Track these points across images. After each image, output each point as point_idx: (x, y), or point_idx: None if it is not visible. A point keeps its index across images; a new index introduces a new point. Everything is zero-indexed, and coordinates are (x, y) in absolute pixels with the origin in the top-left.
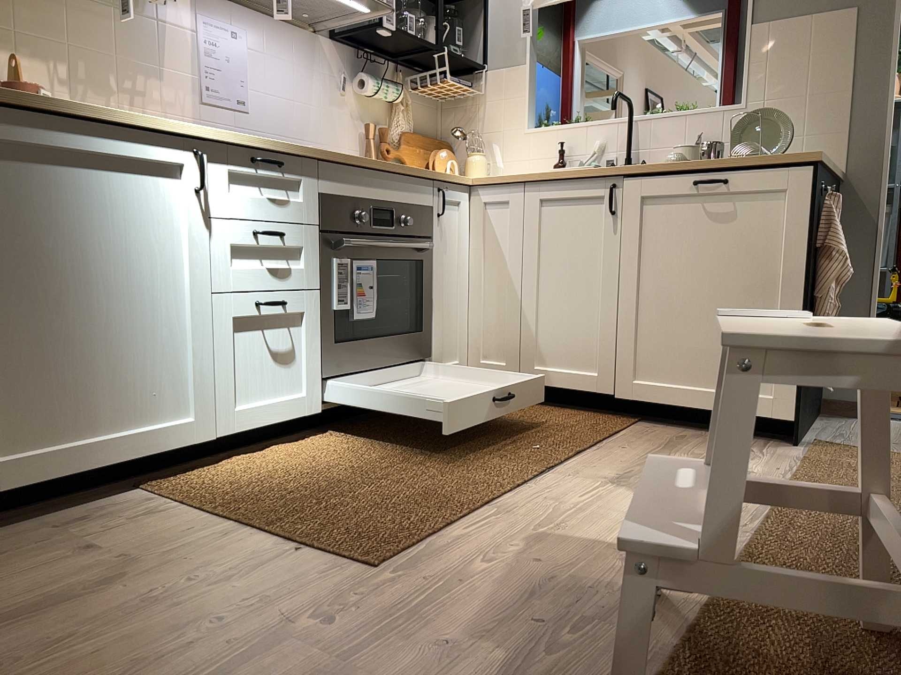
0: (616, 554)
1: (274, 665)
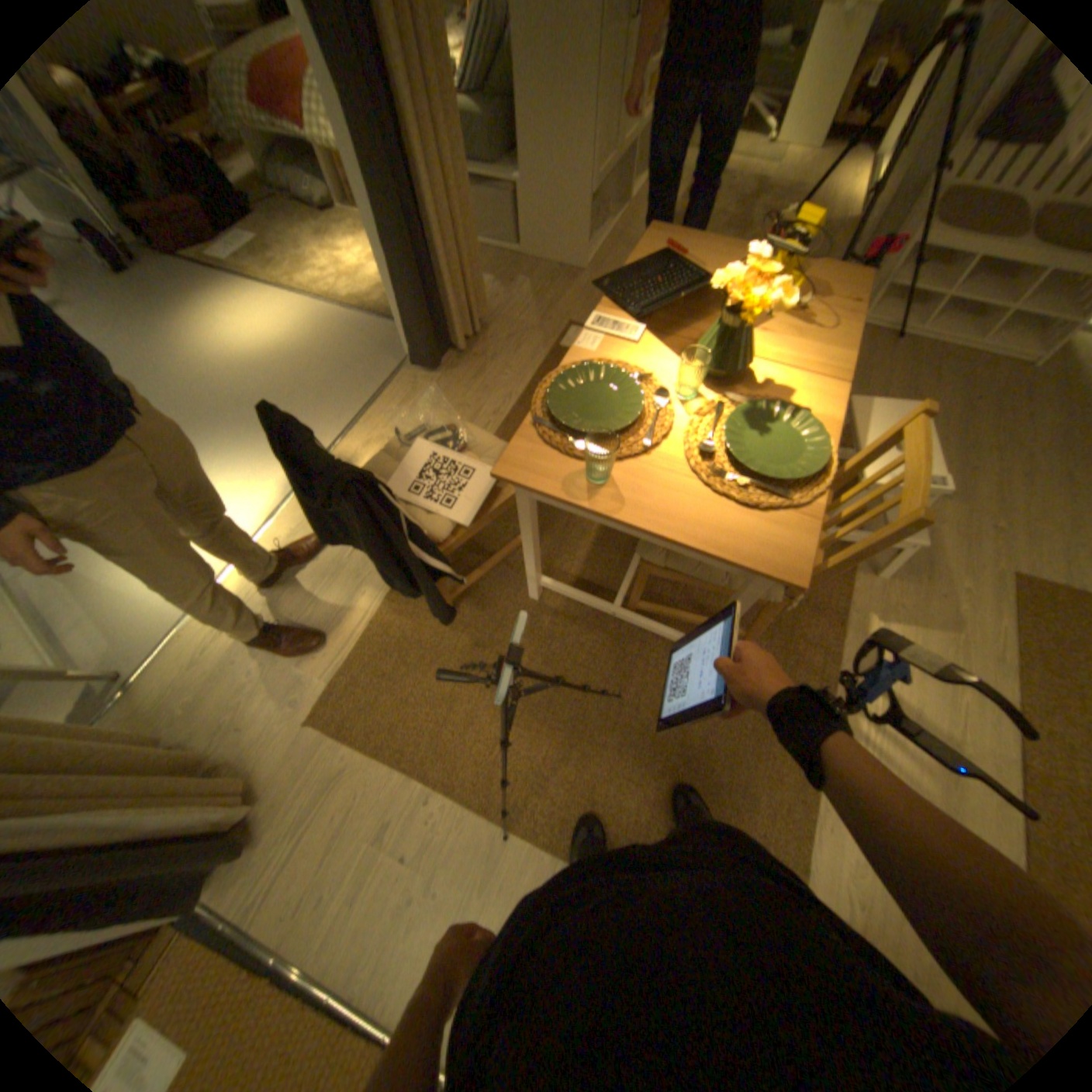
0: (913, 618)
1: (993, 506)
